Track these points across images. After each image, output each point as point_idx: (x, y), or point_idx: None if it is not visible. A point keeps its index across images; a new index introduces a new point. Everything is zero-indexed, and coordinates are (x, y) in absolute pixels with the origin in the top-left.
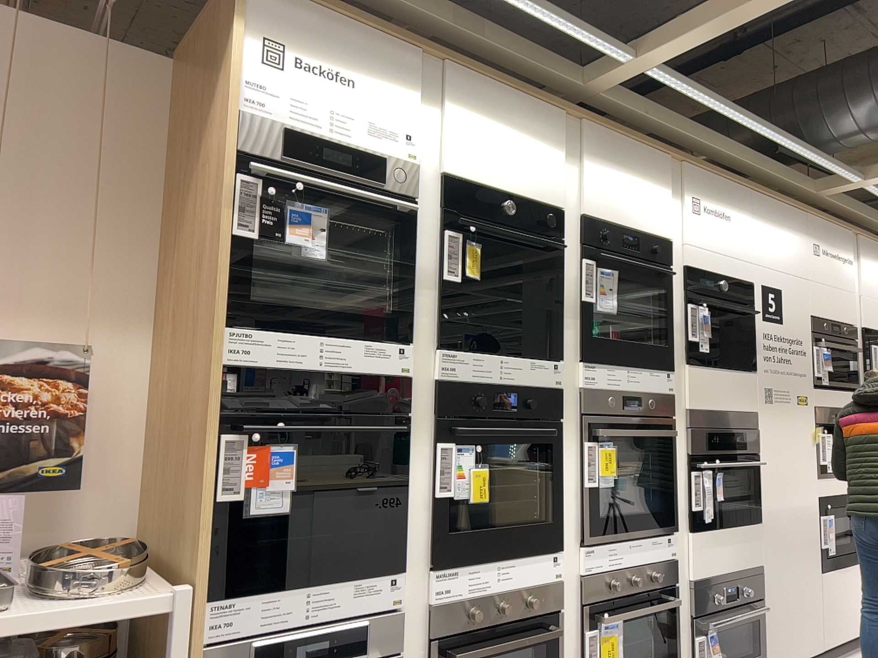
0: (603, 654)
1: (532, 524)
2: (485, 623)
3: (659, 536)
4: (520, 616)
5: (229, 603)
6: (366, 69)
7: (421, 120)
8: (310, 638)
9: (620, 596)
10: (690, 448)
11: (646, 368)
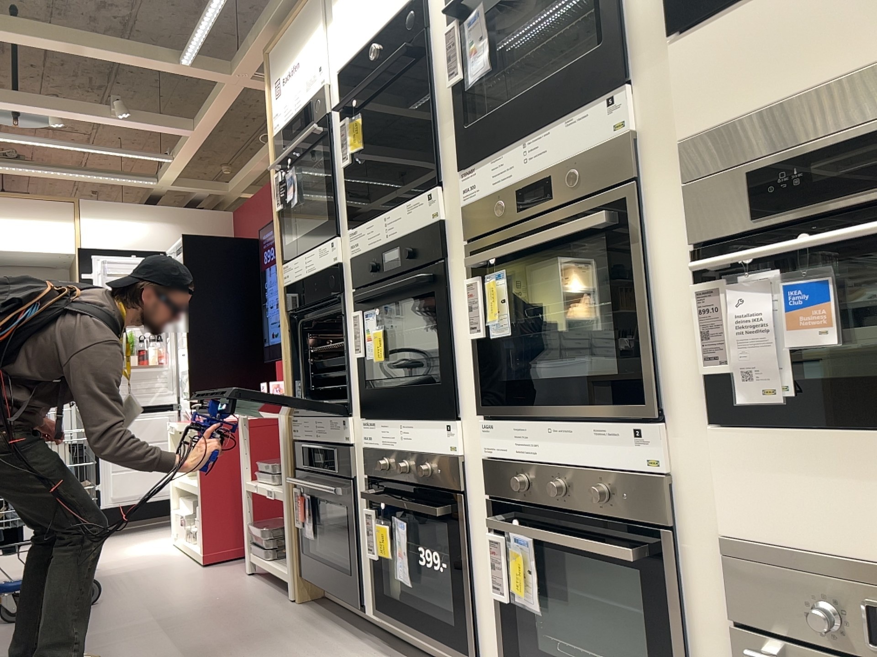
0: (515, 579)
1: (431, 385)
2: (396, 479)
3: (615, 423)
4: (422, 483)
5: (295, 419)
6: (300, 46)
7: (325, 45)
8: (317, 451)
9: (545, 508)
10: (688, 233)
11: (557, 117)
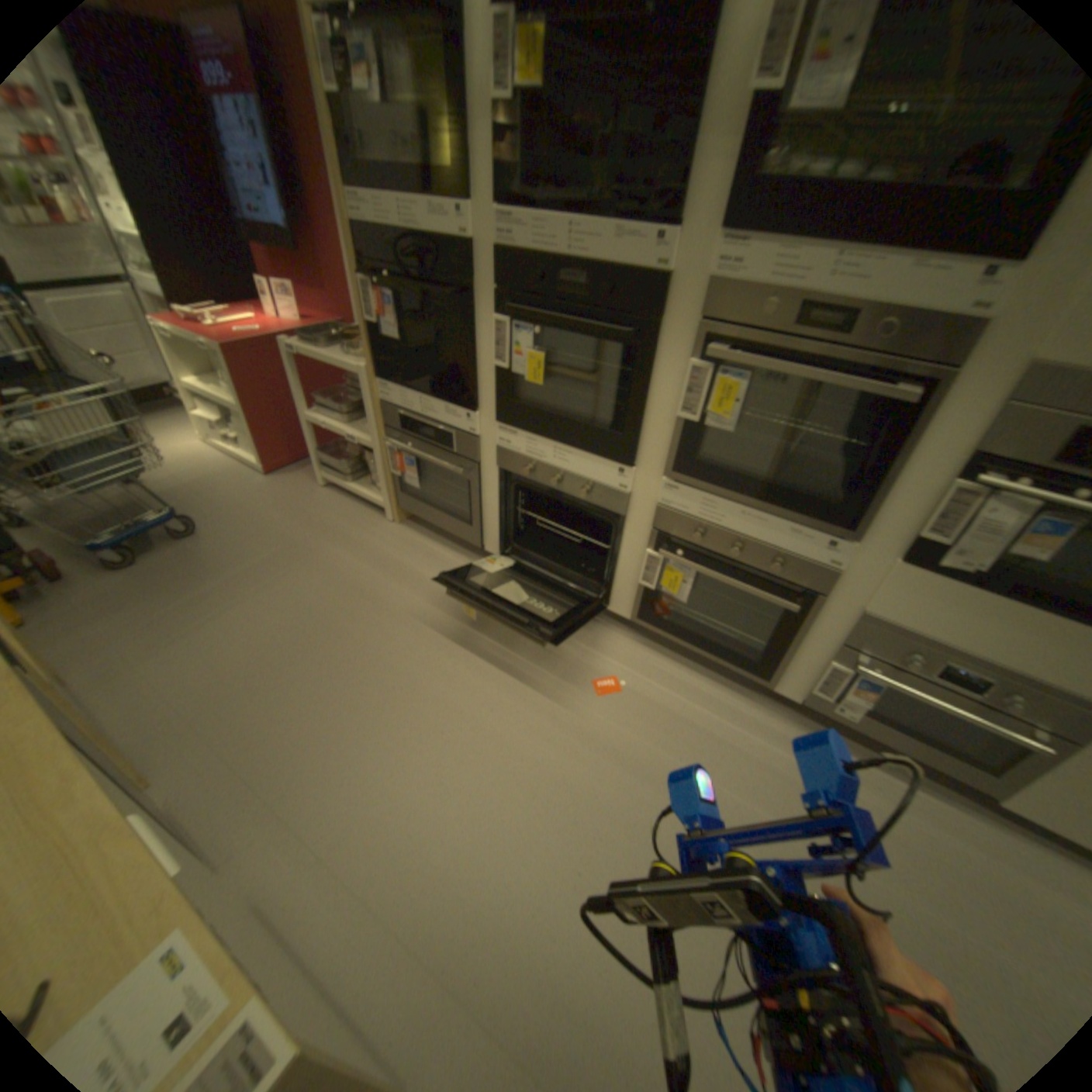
0: (666, 581)
1: (602, 429)
2: (542, 485)
3: (813, 531)
4: (575, 498)
5: (385, 387)
6: None
7: None
8: (424, 427)
9: (711, 552)
10: (984, 442)
11: (908, 249)
